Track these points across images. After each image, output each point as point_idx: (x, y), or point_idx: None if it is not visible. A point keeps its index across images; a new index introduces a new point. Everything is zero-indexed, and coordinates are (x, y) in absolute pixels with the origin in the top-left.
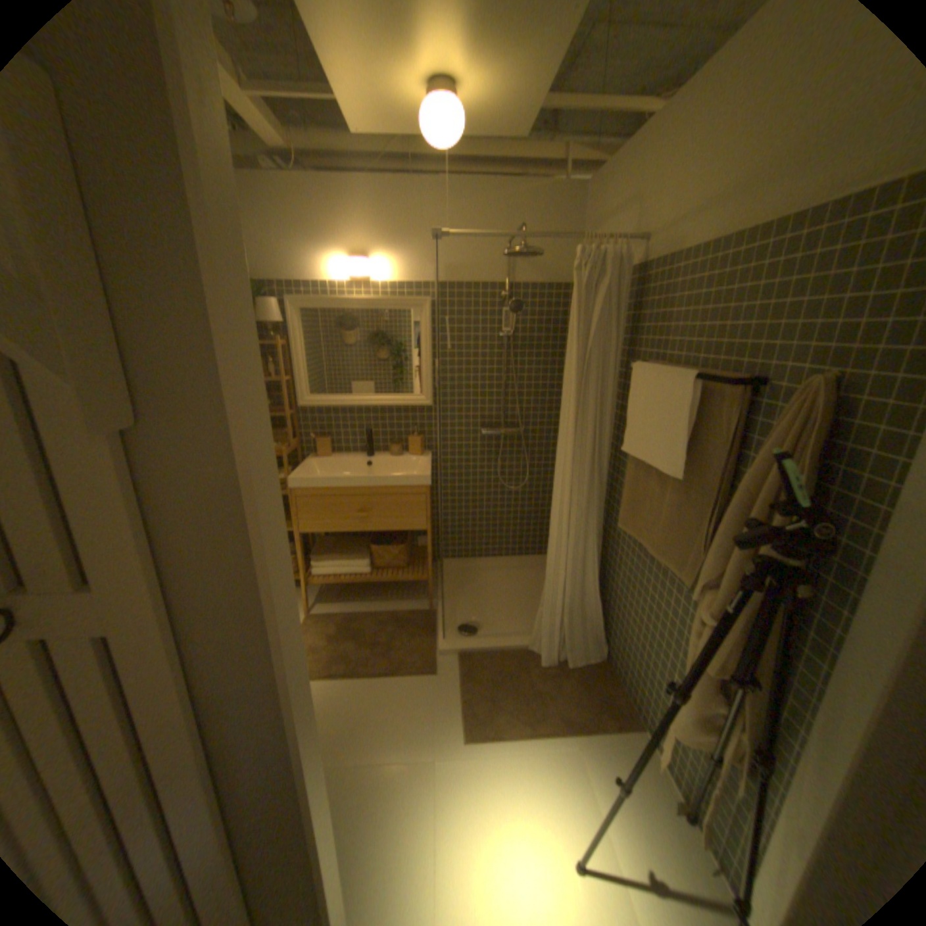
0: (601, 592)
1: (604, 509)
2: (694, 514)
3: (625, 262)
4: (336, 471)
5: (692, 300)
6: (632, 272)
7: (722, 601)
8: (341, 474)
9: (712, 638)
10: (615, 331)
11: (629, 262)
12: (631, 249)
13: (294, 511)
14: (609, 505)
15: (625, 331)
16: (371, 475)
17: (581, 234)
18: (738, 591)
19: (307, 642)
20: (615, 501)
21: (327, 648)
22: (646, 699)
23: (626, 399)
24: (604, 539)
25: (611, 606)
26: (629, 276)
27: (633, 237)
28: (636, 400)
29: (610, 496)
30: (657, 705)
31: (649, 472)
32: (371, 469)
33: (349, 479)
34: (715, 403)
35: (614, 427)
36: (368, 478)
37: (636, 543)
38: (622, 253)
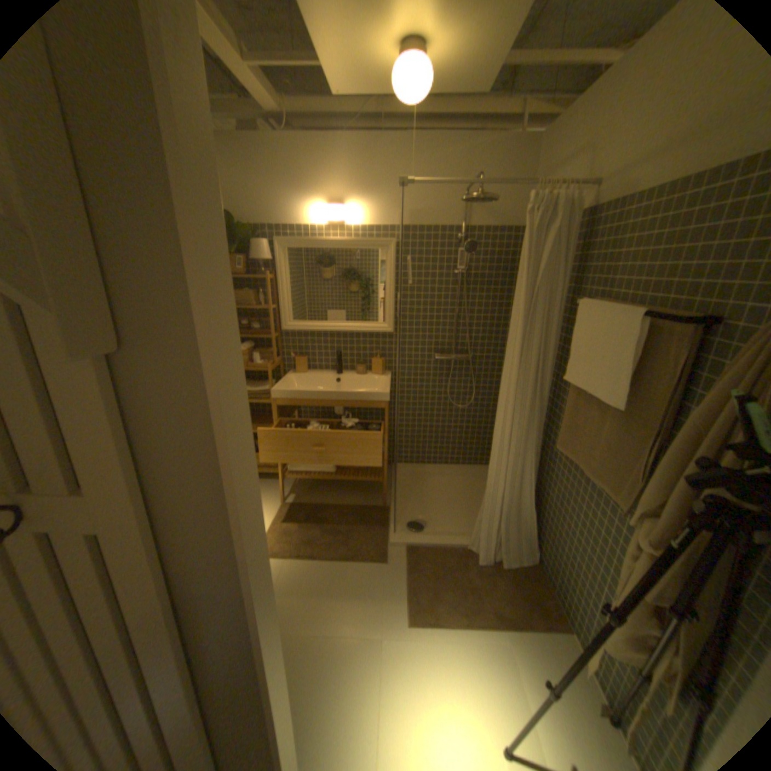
0: (536, 503)
1: (542, 430)
2: (634, 443)
3: (575, 206)
4: (310, 385)
5: (643, 241)
6: (582, 214)
7: (662, 531)
8: (314, 387)
9: (649, 566)
10: (562, 270)
11: (579, 206)
12: (582, 194)
13: (276, 416)
14: (547, 427)
15: (572, 270)
16: (339, 390)
17: (533, 181)
18: (680, 524)
19: (281, 526)
20: (554, 424)
21: (297, 532)
22: (575, 604)
23: (569, 332)
24: (541, 457)
25: (544, 517)
26: (579, 218)
27: (584, 182)
28: (580, 333)
29: (549, 419)
30: (585, 612)
31: (590, 401)
32: (339, 384)
33: (321, 392)
34: (663, 340)
35: (556, 357)
36: (336, 392)
37: (572, 464)
38: (573, 197)
